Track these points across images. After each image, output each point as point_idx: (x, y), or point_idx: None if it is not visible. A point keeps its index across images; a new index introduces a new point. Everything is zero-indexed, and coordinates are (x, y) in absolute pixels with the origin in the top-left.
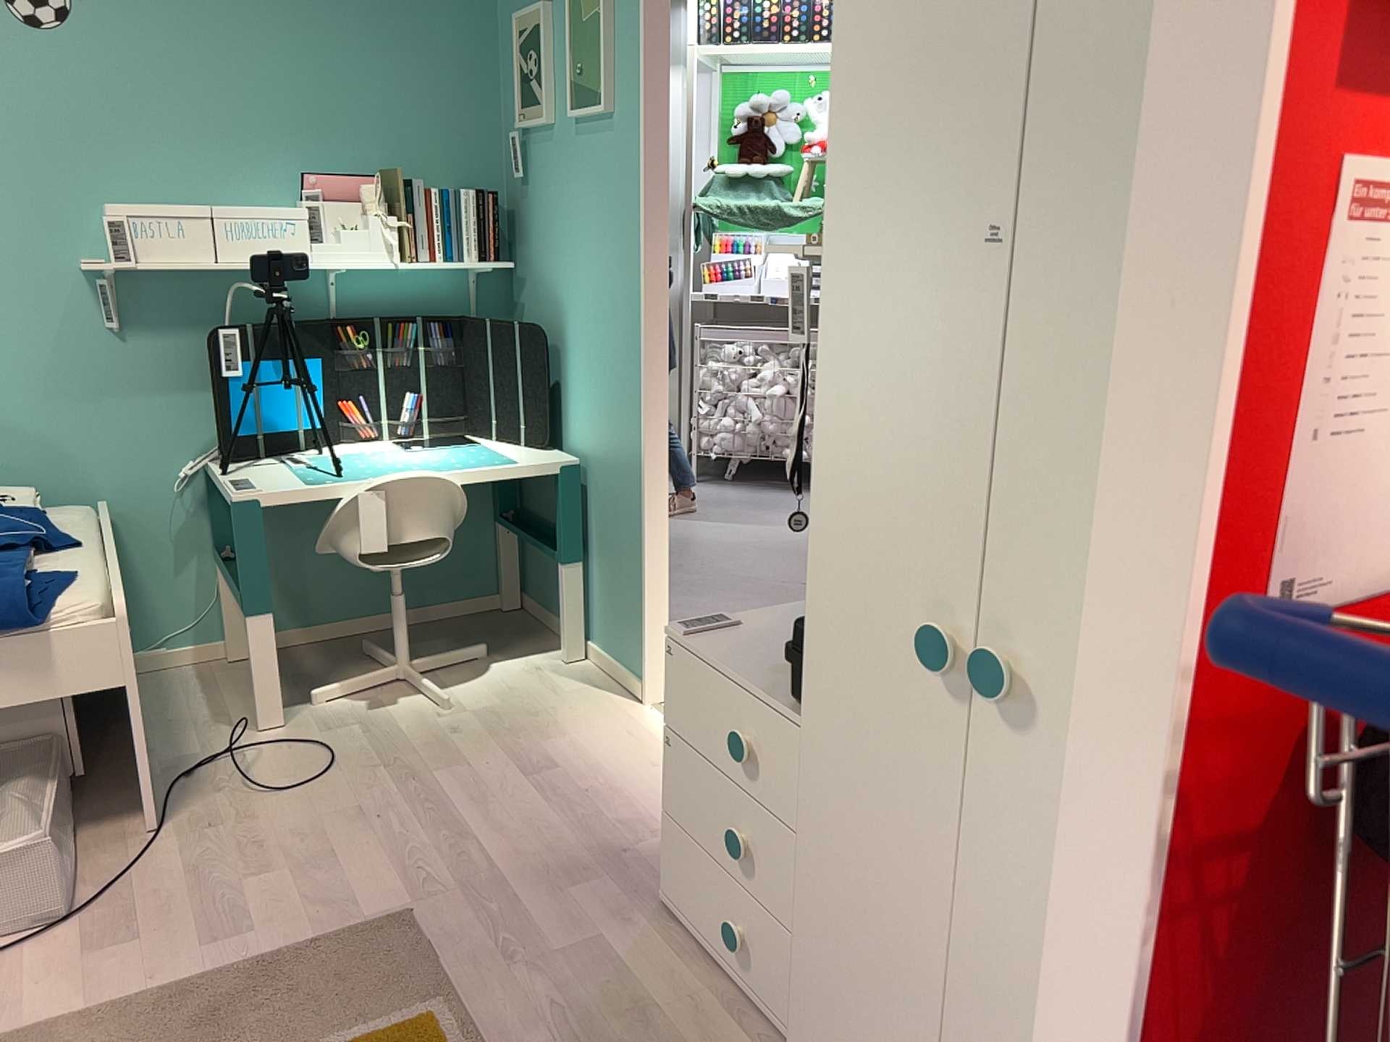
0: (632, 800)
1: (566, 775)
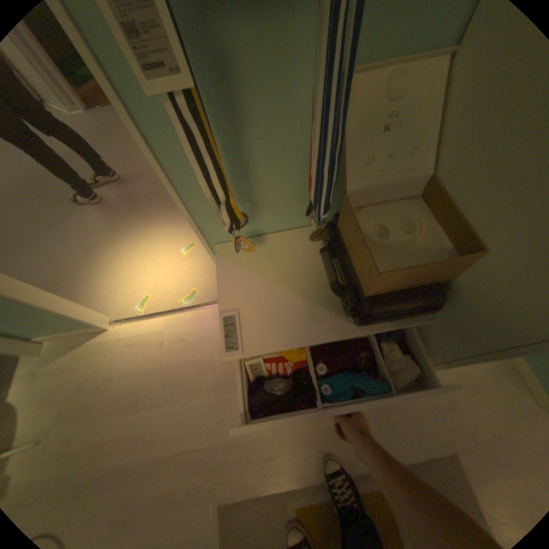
0: (181, 364)
1: (145, 390)
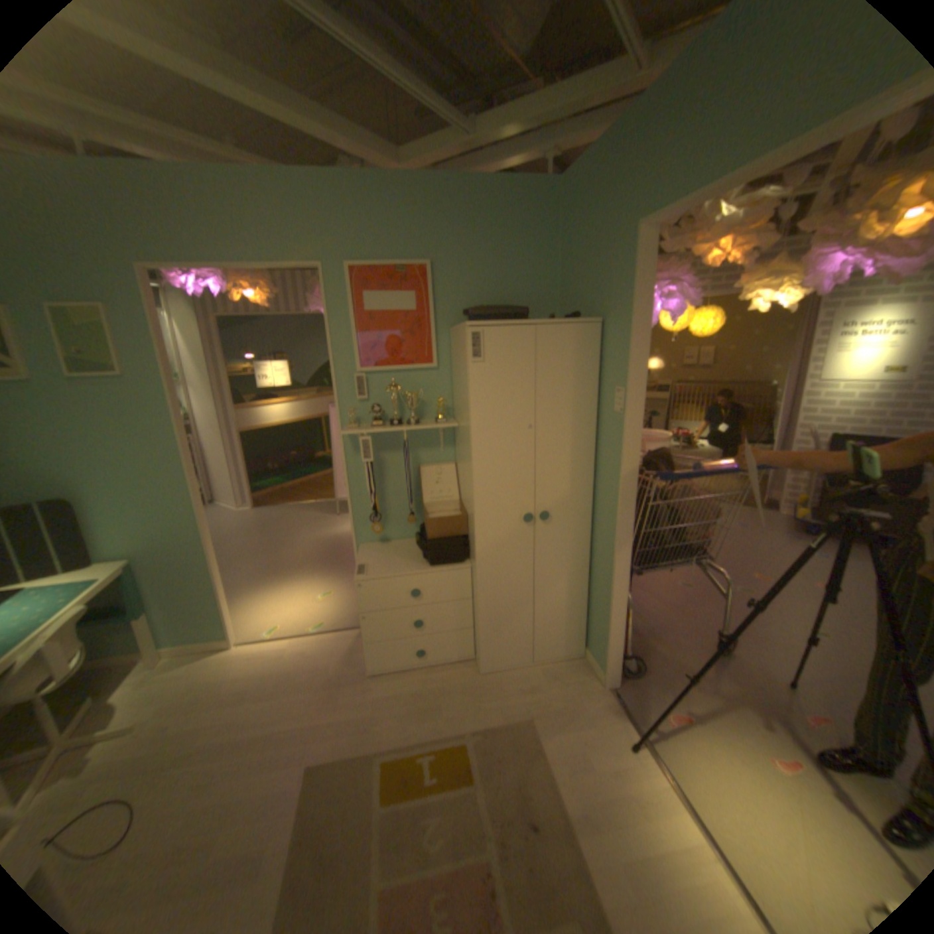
0: (297, 671)
1: (256, 689)
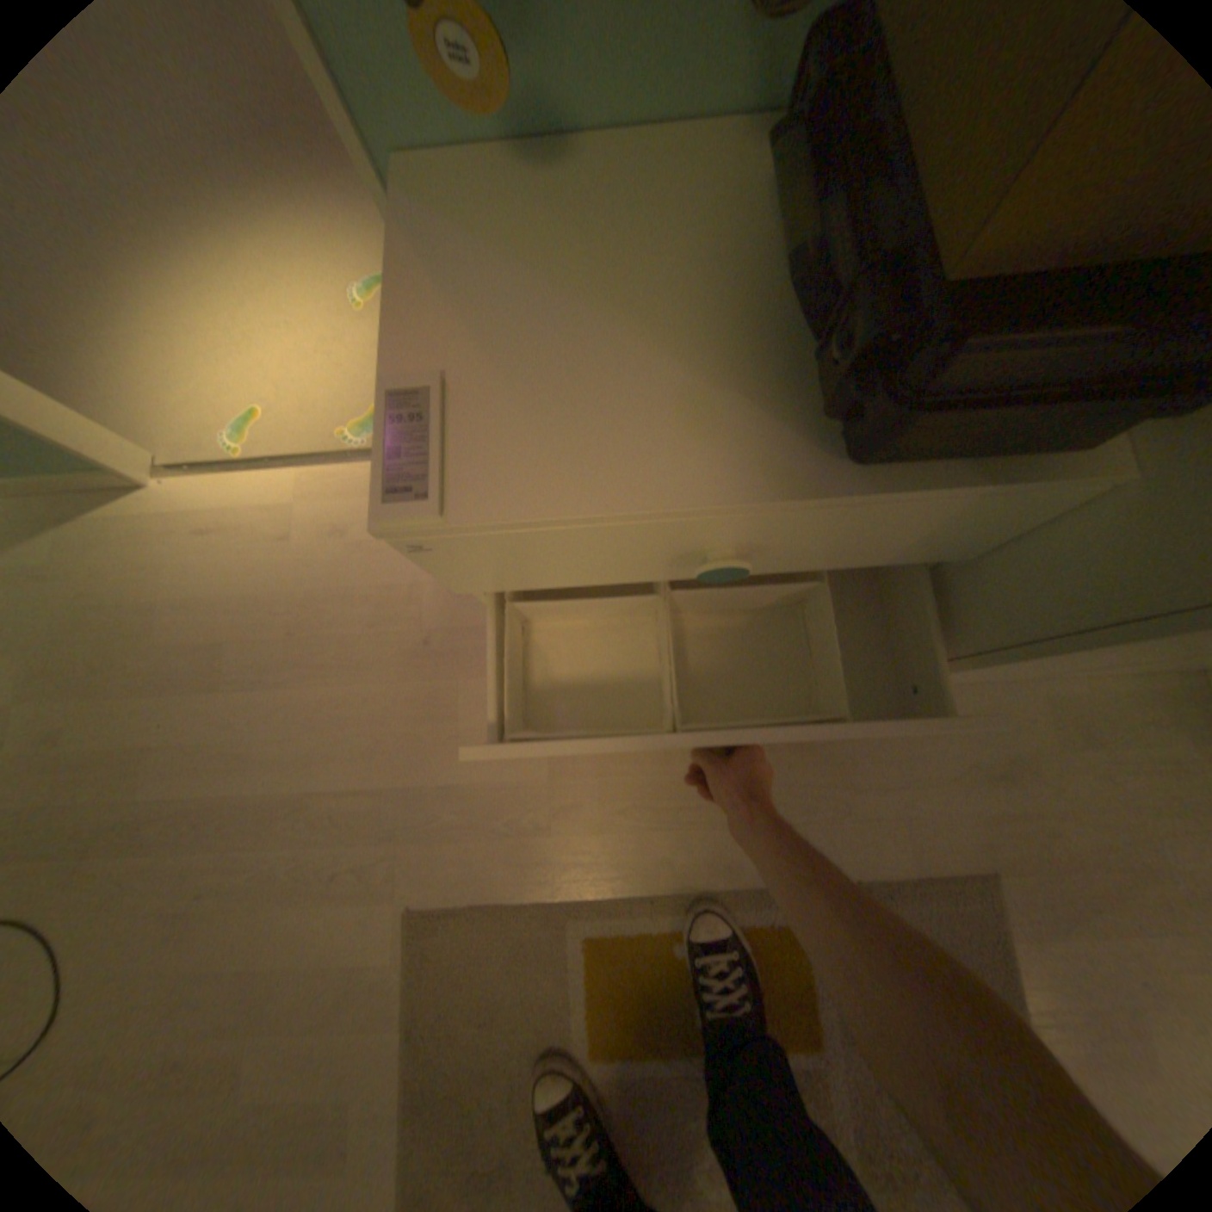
0: (335, 594)
1: (240, 644)
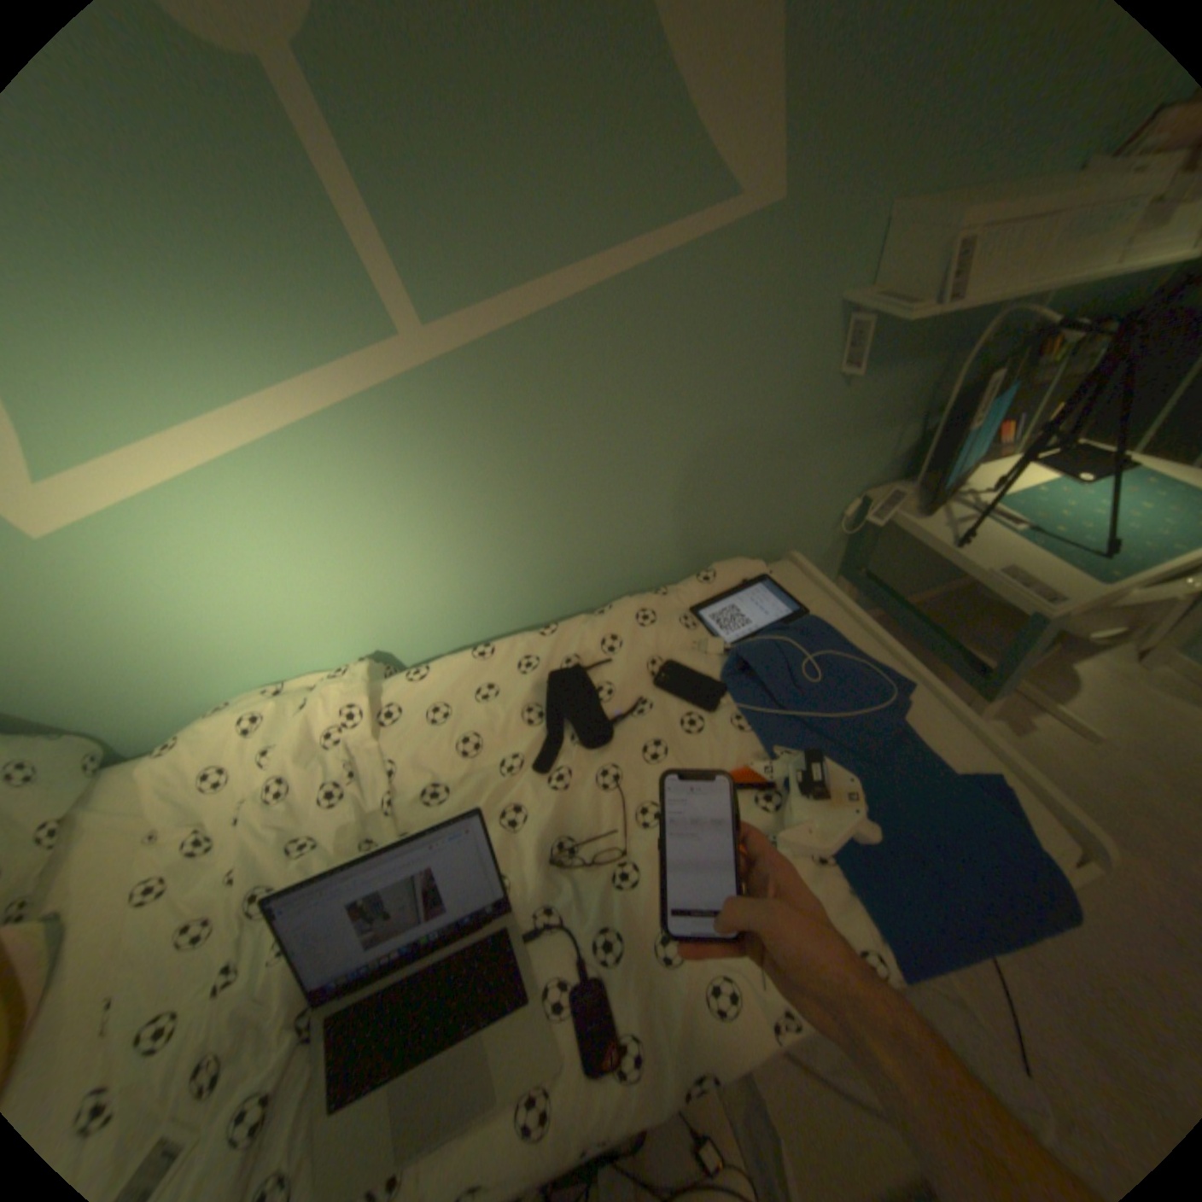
0: None
1: None
